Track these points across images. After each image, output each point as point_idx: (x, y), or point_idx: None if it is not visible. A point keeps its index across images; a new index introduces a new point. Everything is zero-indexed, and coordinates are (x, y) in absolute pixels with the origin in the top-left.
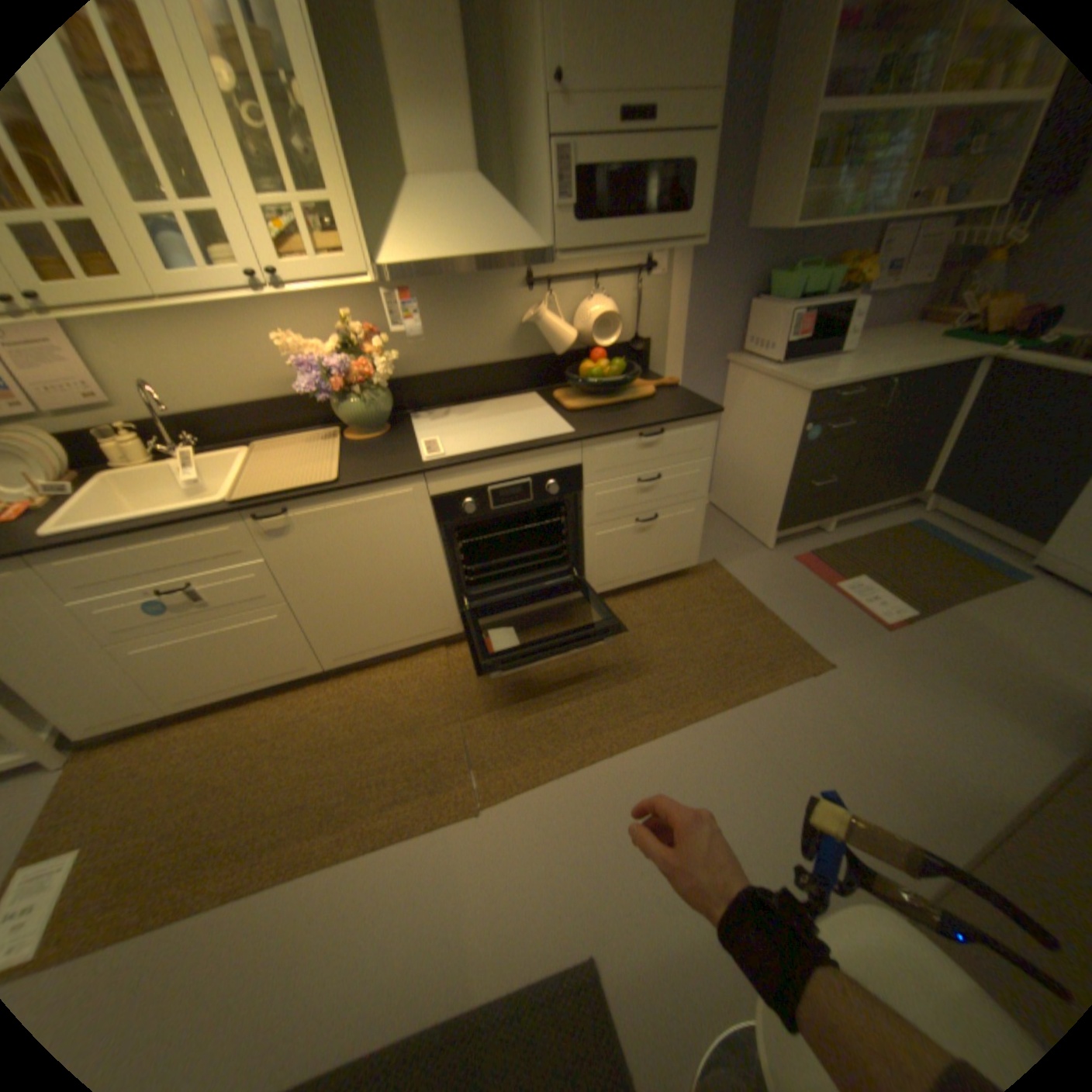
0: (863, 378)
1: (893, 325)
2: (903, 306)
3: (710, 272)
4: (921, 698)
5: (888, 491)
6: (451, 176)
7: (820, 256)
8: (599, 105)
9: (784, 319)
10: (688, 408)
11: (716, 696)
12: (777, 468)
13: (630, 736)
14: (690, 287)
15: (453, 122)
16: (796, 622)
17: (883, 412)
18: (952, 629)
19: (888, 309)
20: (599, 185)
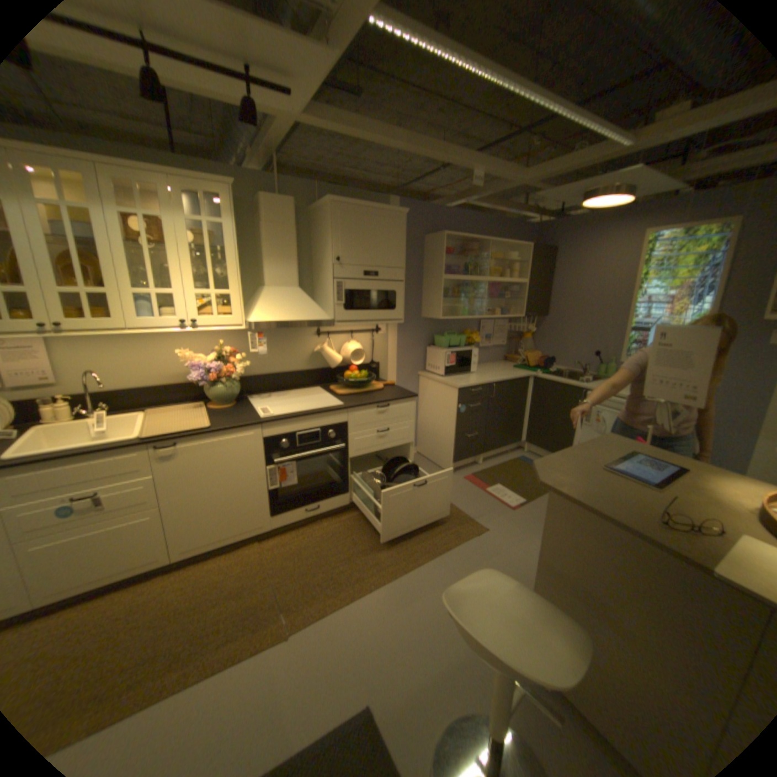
0: (479, 383)
1: (493, 362)
2: (495, 354)
3: (406, 334)
4: (530, 541)
5: (504, 441)
6: (286, 287)
7: (455, 331)
8: (355, 269)
9: (442, 356)
10: (400, 394)
11: (428, 552)
12: (448, 428)
13: (381, 579)
14: (397, 340)
15: (289, 267)
16: (467, 510)
17: (492, 400)
18: (541, 507)
19: (489, 355)
20: (354, 296)
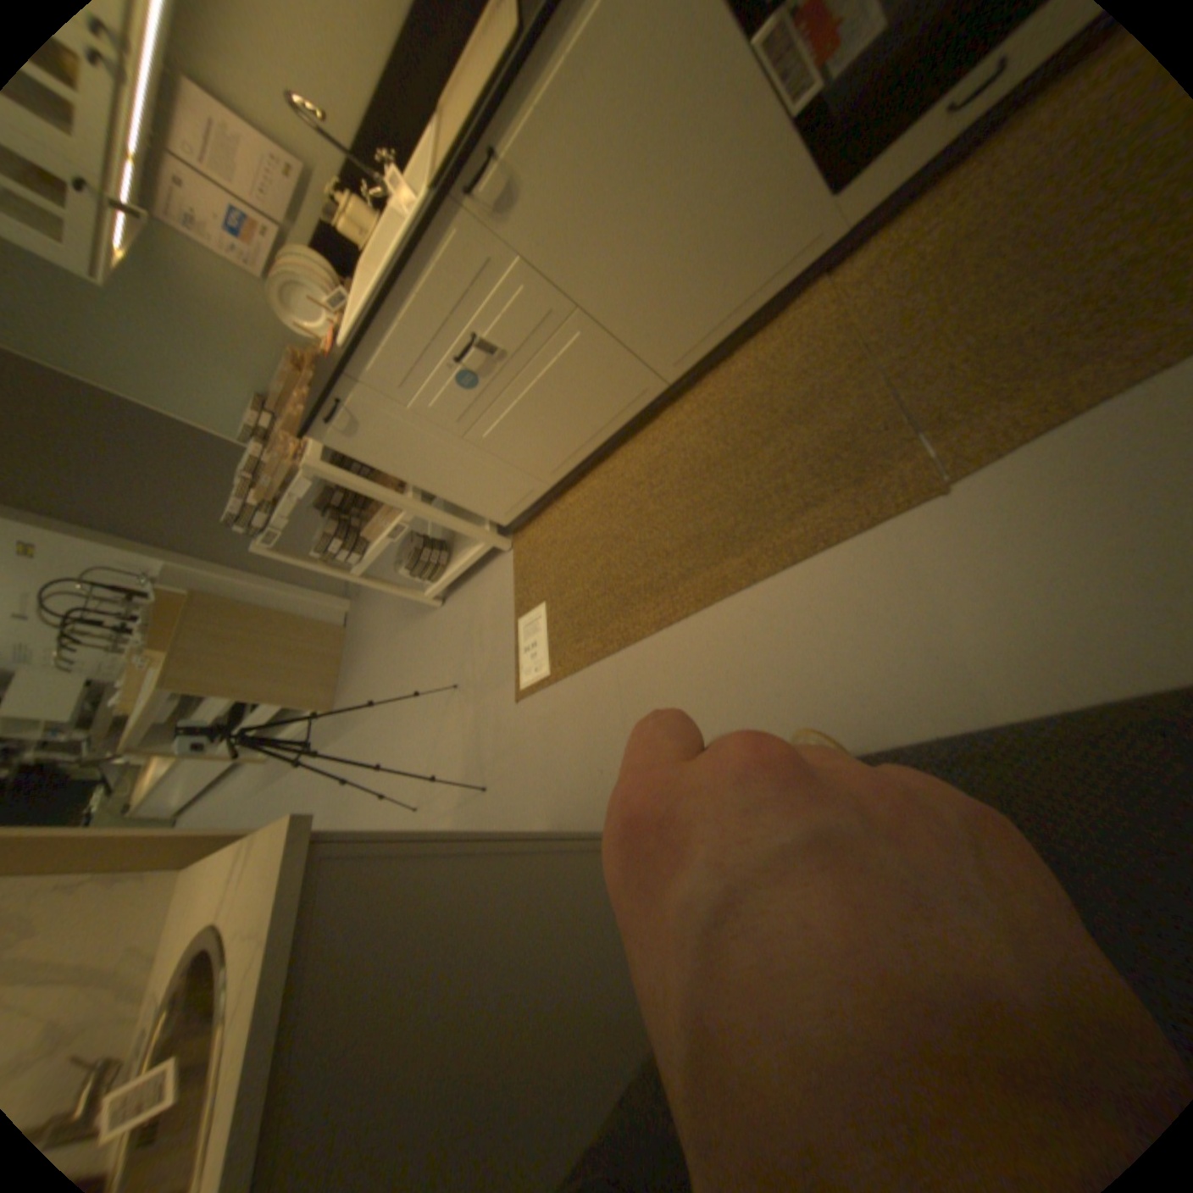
0: None
1: None
2: None
3: None
4: None
5: None
6: None
7: None
8: None
9: None
10: None
11: None
12: None
13: None
14: None
15: None
16: None
17: None
18: None
19: None
20: None
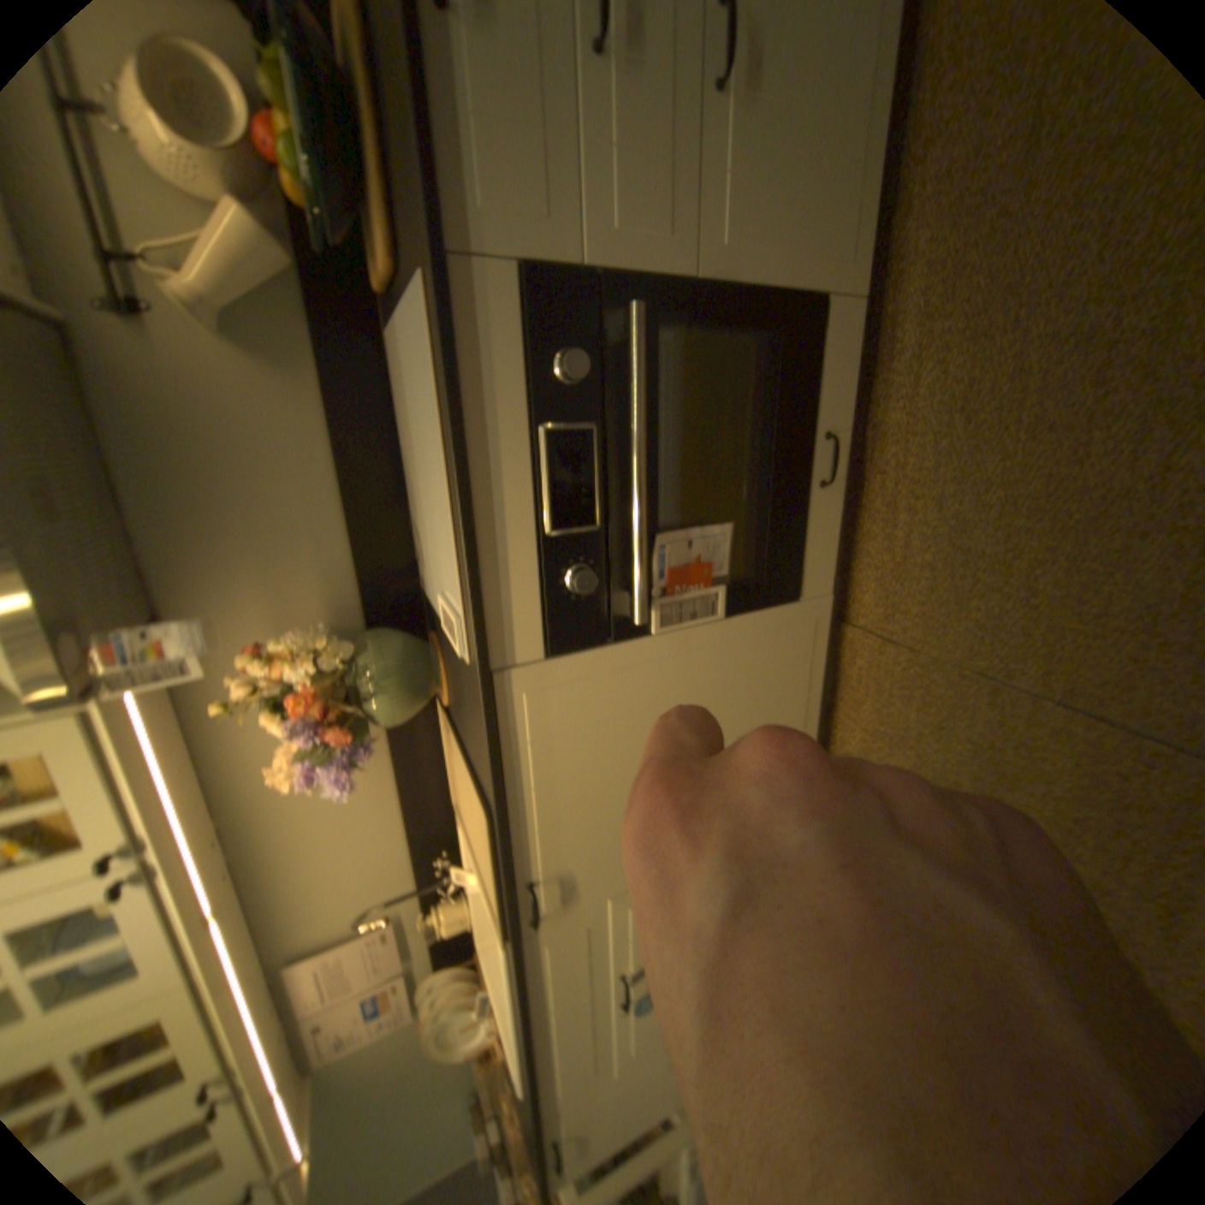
0: None
1: None
2: None
3: None
4: None
5: None
6: None
7: None
8: None
9: None
10: None
11: None
12: None
13: None
14: None
15: None
16: None
17: None
18: None
19: None
20: None
